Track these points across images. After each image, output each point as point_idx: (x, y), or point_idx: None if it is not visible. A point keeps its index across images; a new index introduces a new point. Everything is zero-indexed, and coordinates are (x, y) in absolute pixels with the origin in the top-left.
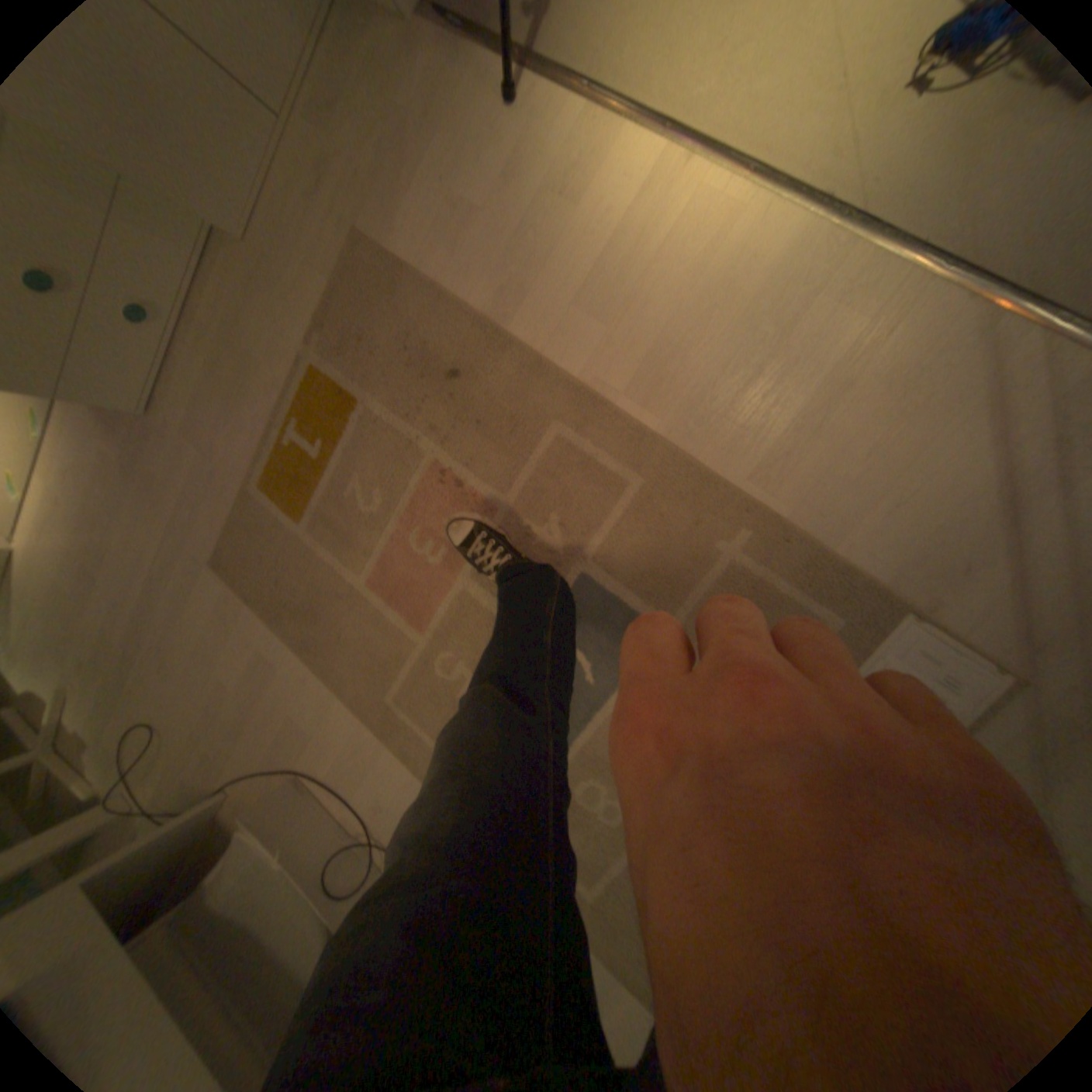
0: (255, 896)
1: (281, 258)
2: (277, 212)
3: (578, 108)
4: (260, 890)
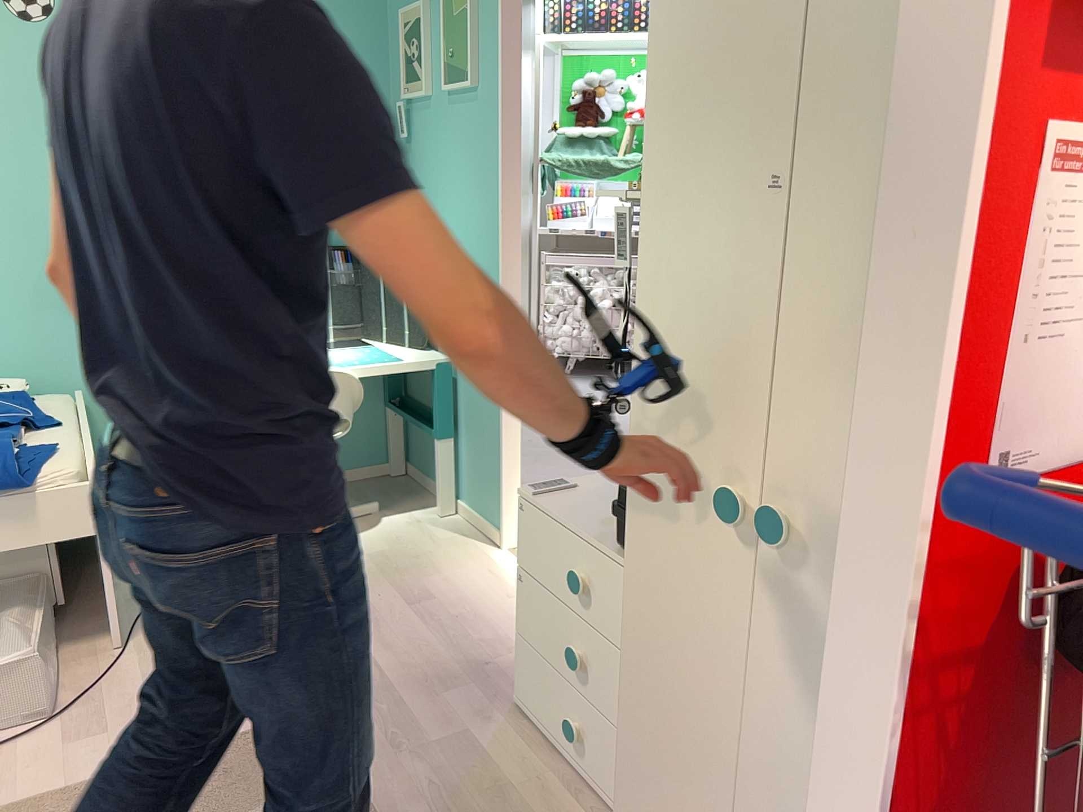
0: None
1: None
2: None
3: None
4: None
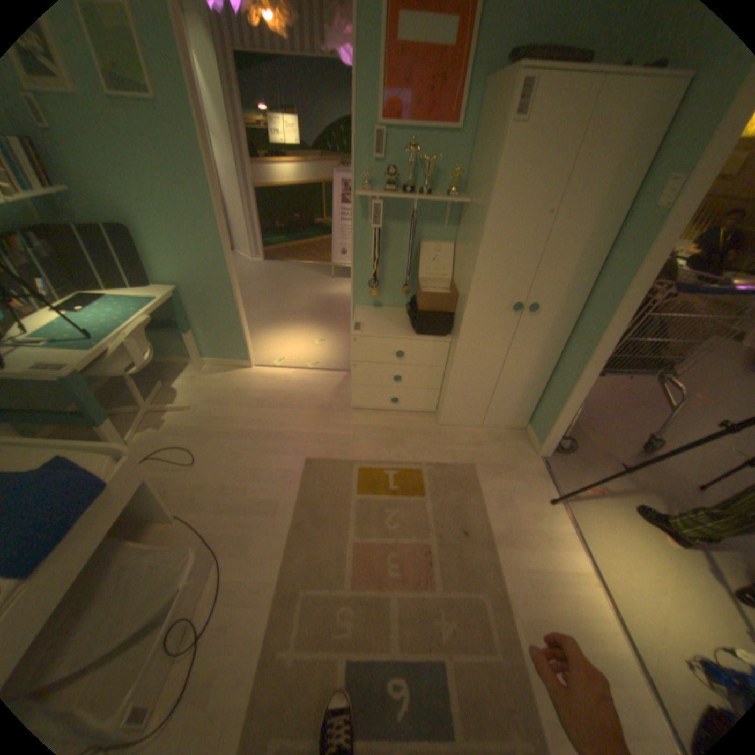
0: (134, 583)
1: (444, 442)
2: (456, 435)
3: (571, 530)
4: (143, 584)
